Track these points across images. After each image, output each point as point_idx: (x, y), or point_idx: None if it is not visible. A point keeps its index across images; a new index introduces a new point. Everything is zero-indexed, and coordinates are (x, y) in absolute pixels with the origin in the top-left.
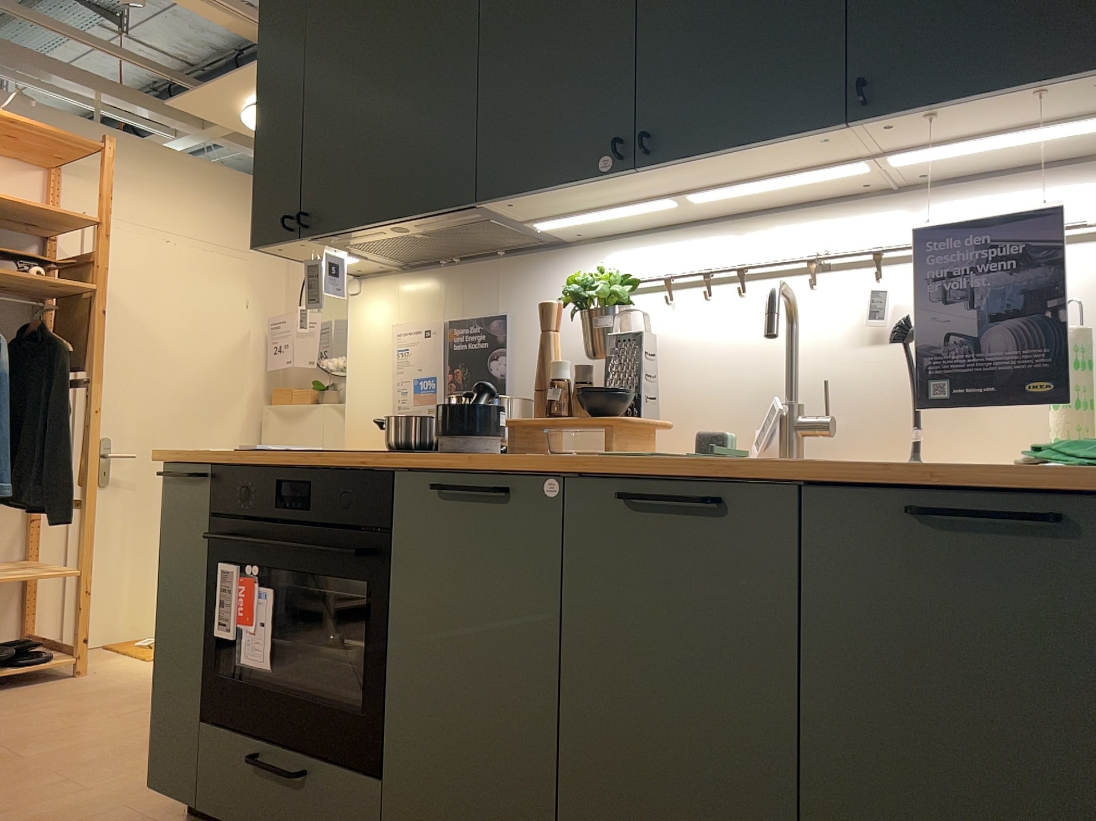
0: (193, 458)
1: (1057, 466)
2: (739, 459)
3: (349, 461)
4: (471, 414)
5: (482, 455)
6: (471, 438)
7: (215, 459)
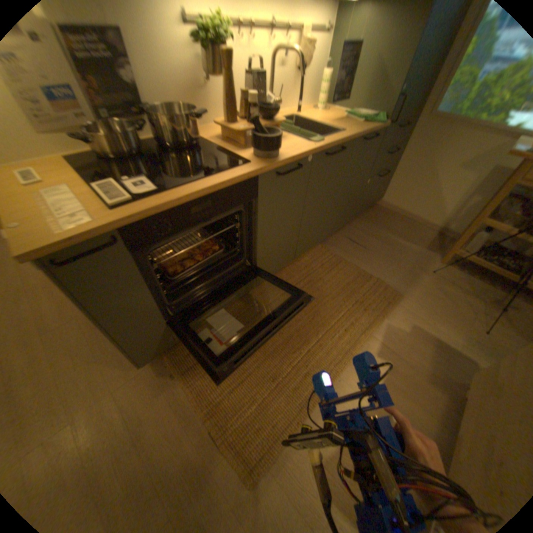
0: (95, 234)
1: (370, 123)
2: (339, 135)
3: (231, 180)
4: (277, 138)
5: (278, 154)
6: (276, 149)
7: (113, 223)
